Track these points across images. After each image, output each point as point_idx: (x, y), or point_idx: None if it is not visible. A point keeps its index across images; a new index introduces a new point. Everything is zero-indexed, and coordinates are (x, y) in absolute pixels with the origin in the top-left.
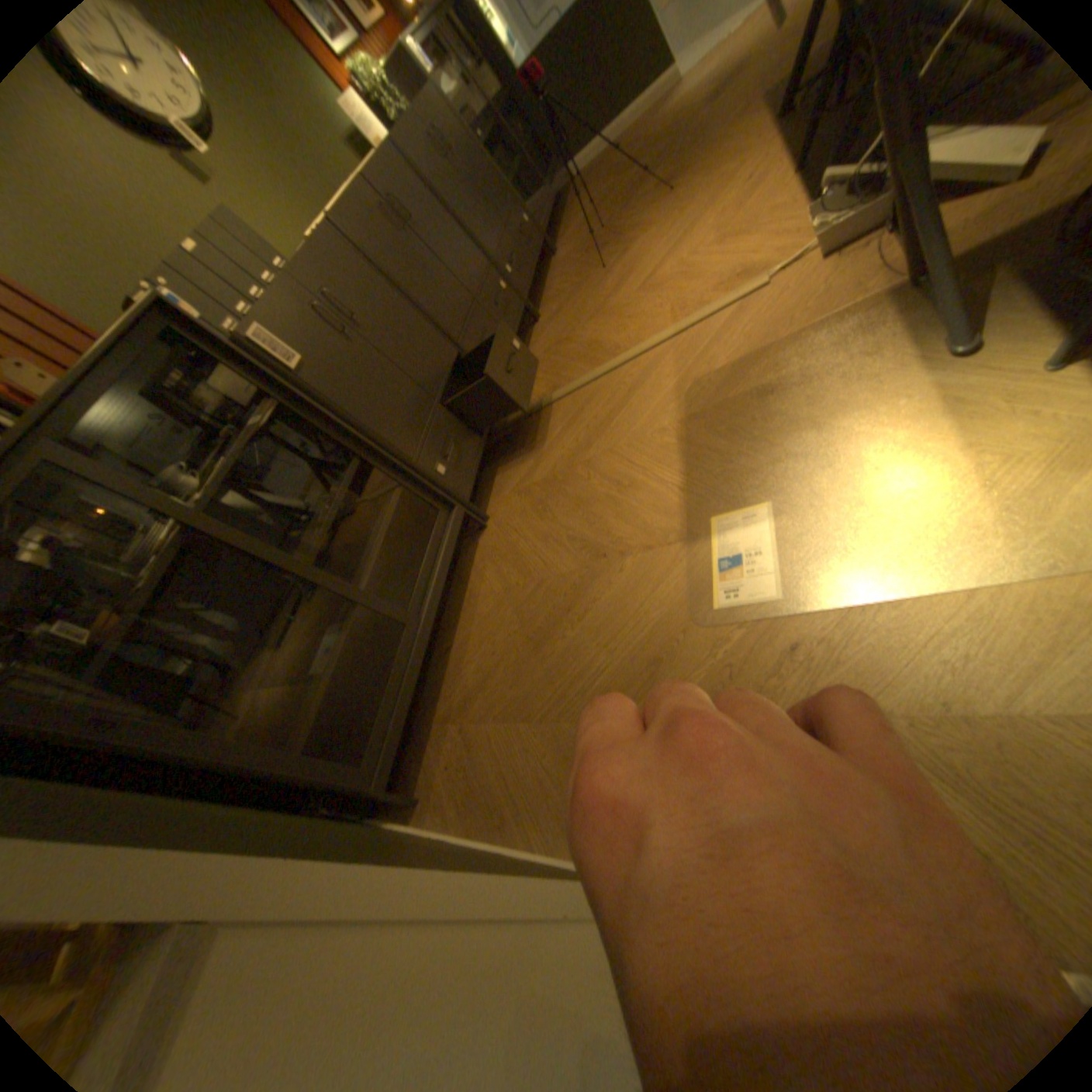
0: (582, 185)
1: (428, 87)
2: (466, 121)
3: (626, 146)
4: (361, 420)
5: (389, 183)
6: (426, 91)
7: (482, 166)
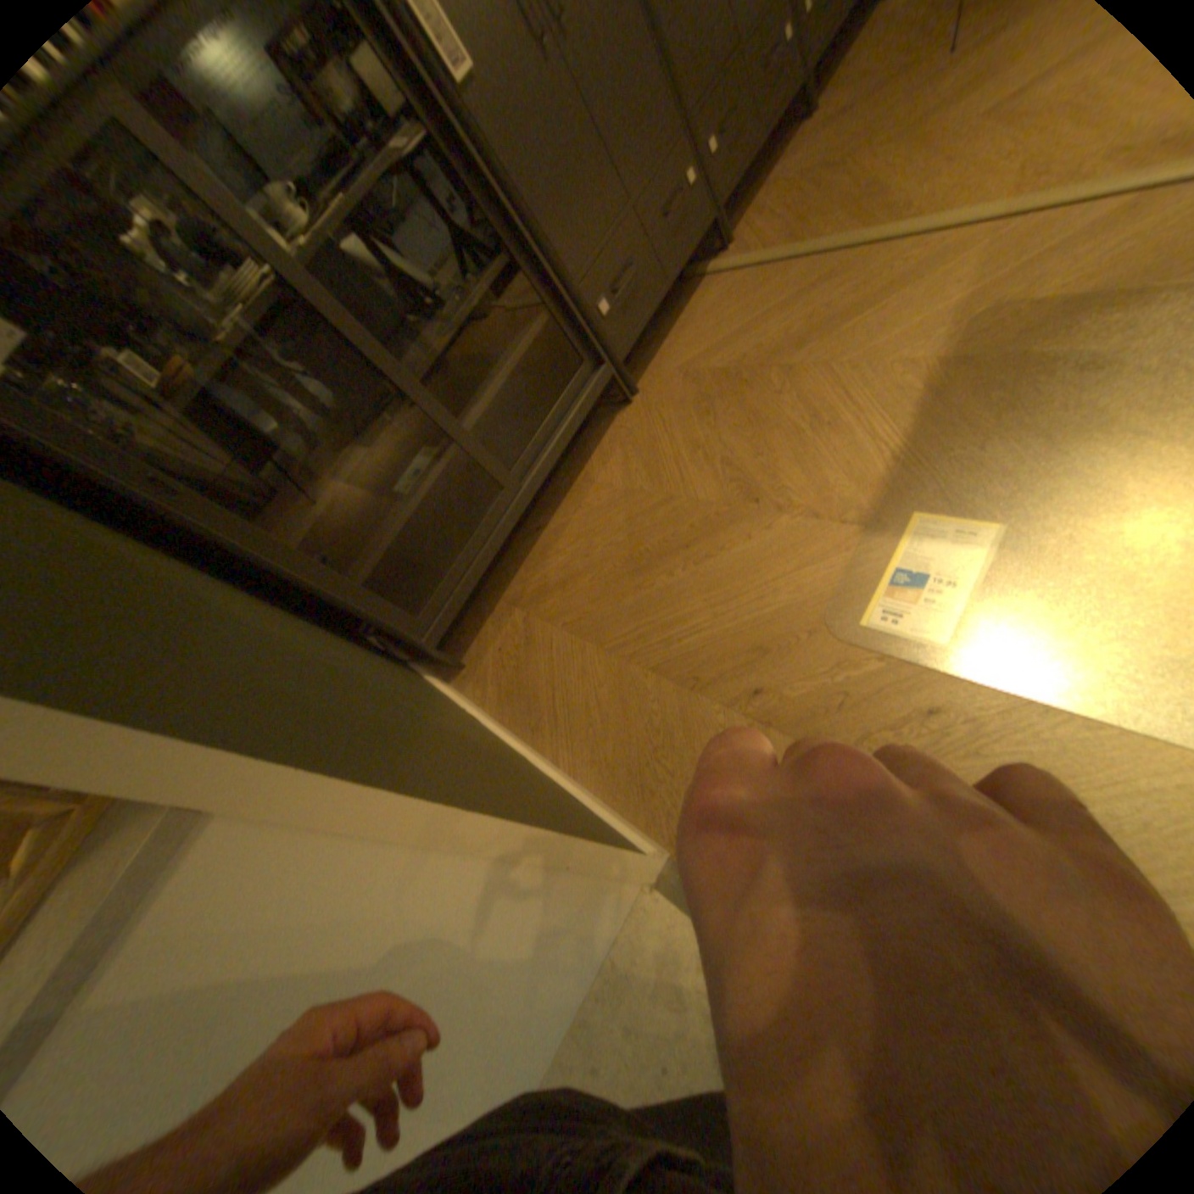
0: None
1: None
2: None
3: None
4: (525, 199)
5: None
6: None
7: None
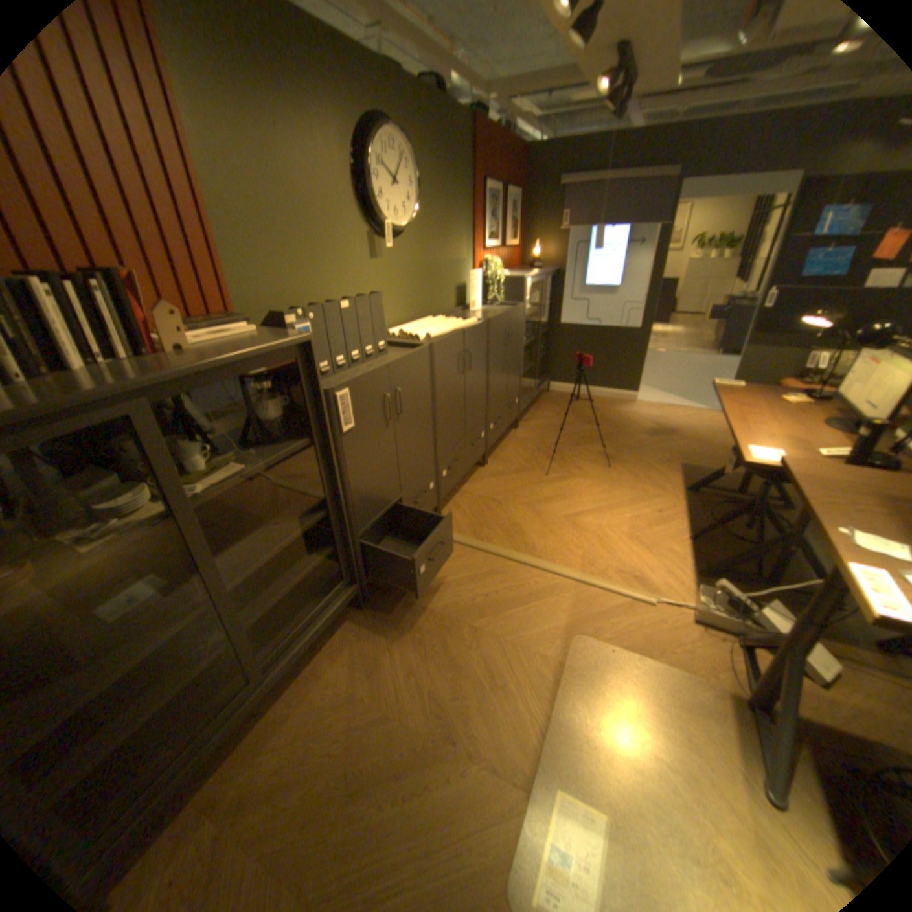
0: (551, 403)
1: (521, 308)
2: (524, 335)
3: (588, 408)
4: (351, 488)
5: (472, 345)
6: (519, 309)
7: (516, 363)
